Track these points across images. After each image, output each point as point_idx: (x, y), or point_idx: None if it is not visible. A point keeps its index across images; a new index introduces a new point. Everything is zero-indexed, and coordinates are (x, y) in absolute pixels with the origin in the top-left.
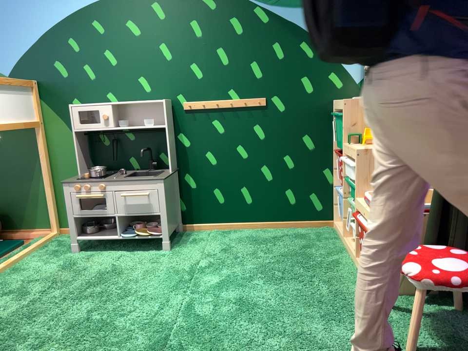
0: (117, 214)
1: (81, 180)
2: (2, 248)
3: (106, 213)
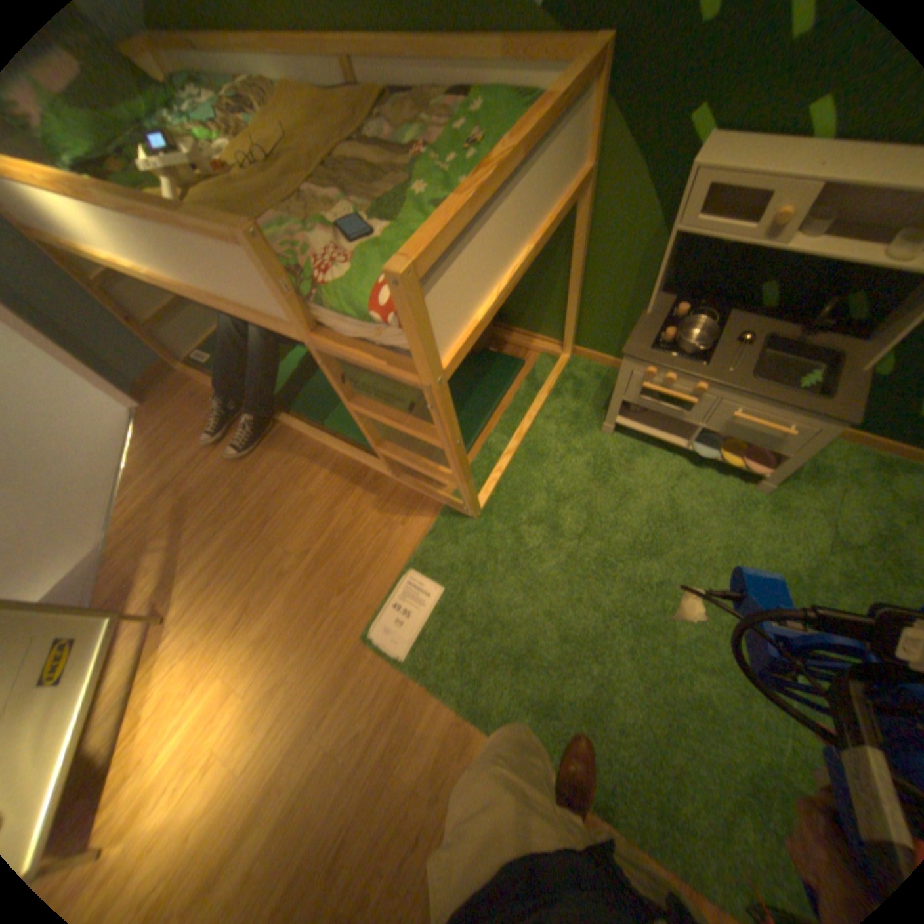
0: (704, 426)
1: (658, 348)
2: (500, 378)
3: (684, 418)
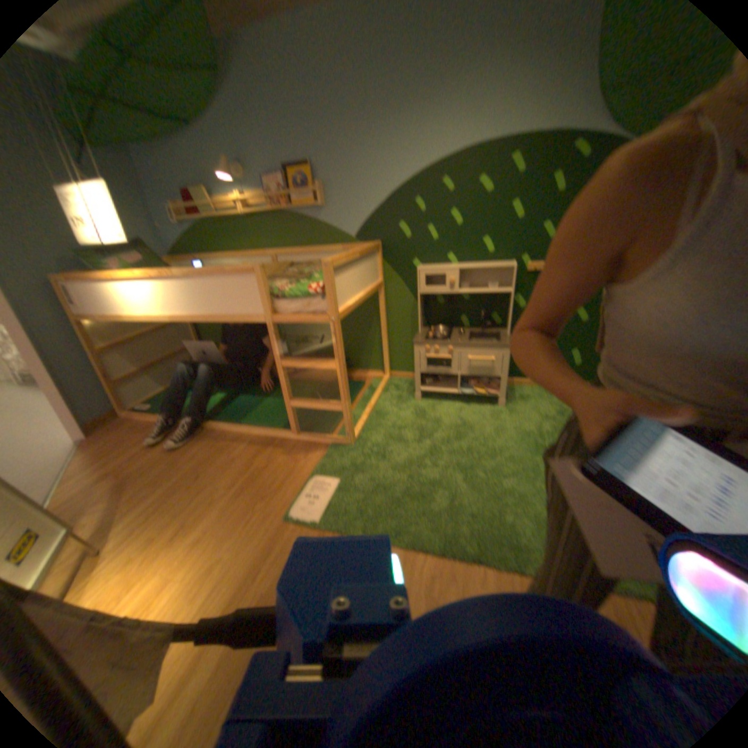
0: (458, 370)
1: (425, 338)
2: (351, 387)
3: (448, 369)
